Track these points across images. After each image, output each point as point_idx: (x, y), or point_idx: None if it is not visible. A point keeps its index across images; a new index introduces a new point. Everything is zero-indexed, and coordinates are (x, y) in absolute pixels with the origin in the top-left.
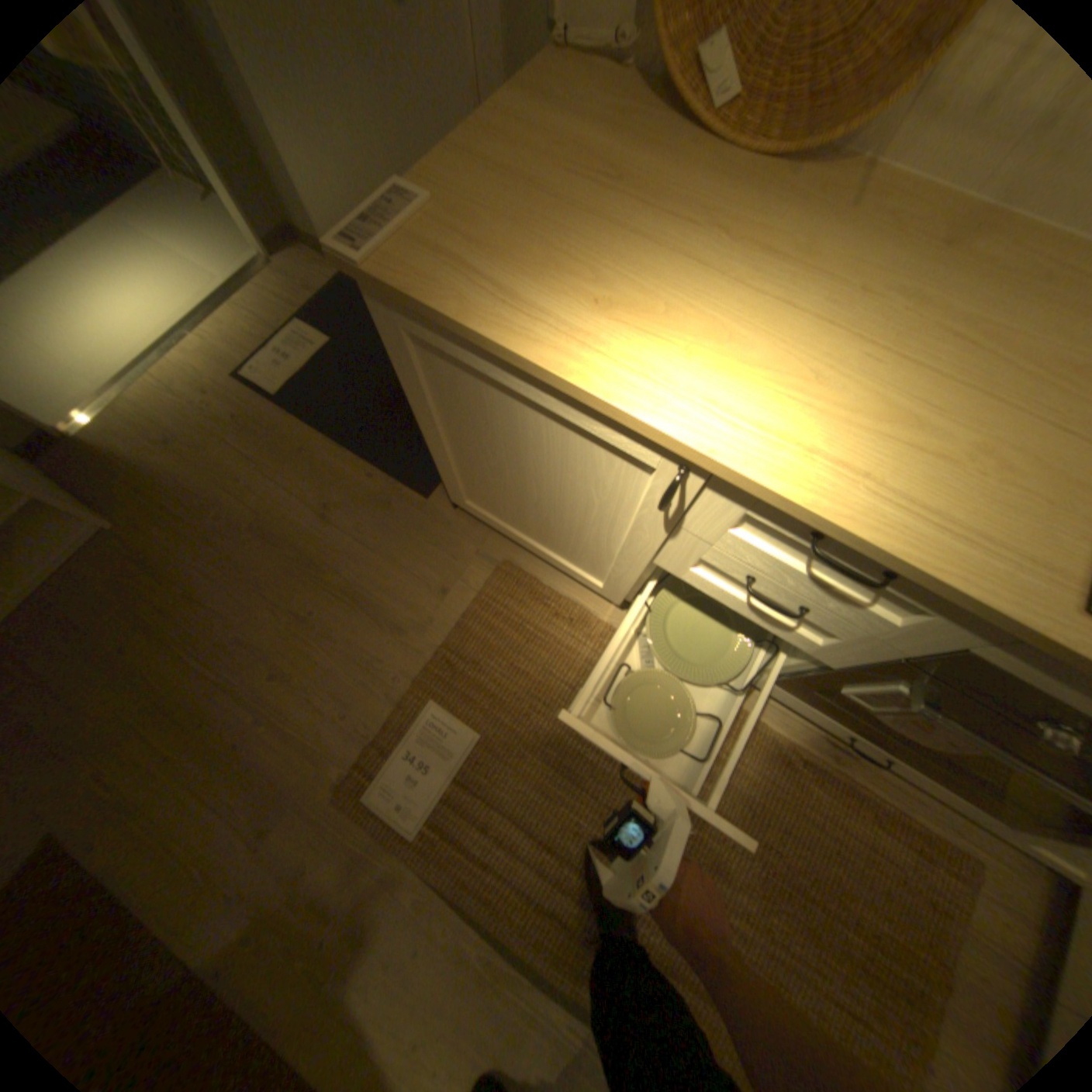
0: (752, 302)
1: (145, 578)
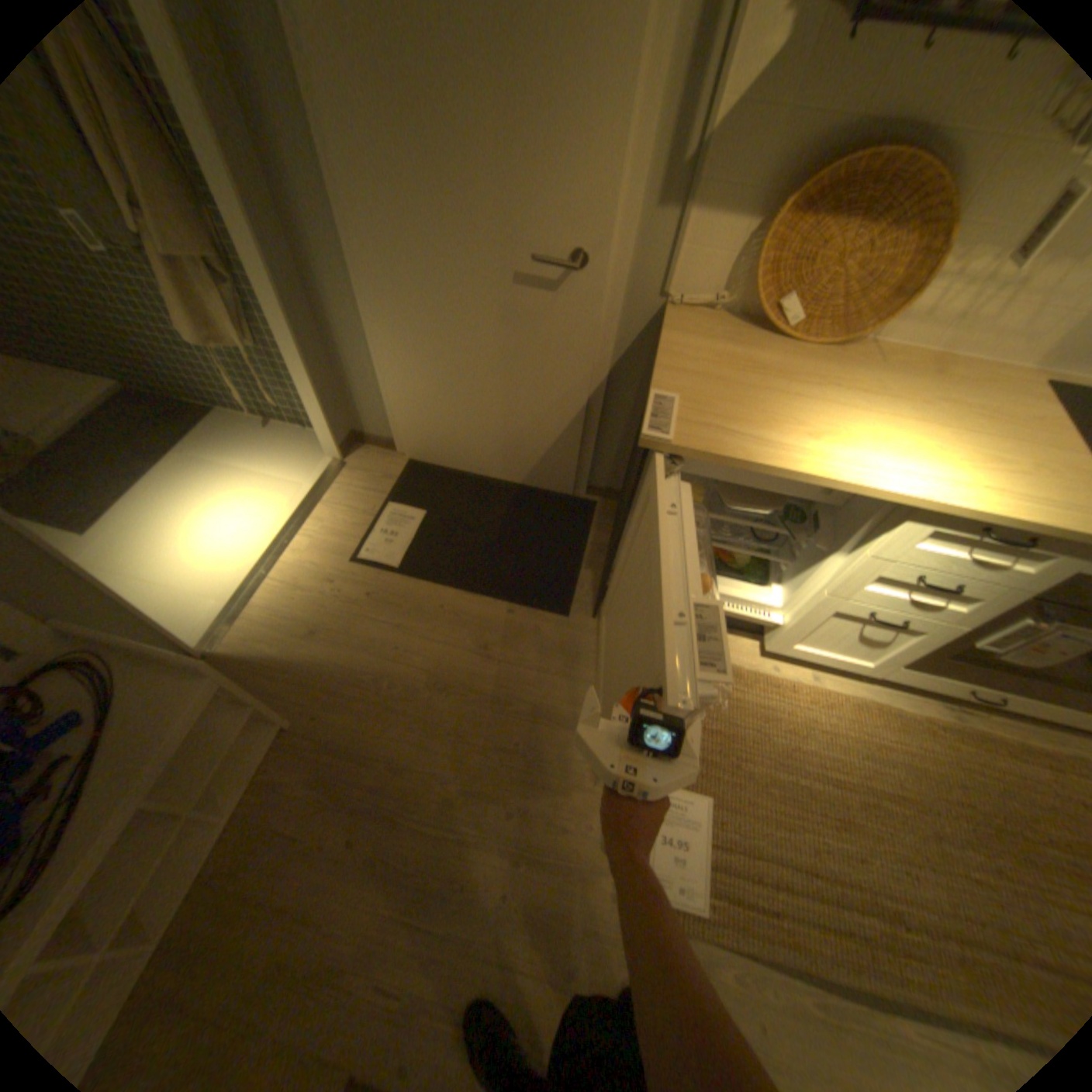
0: (881, 420)
1: (344, 765)
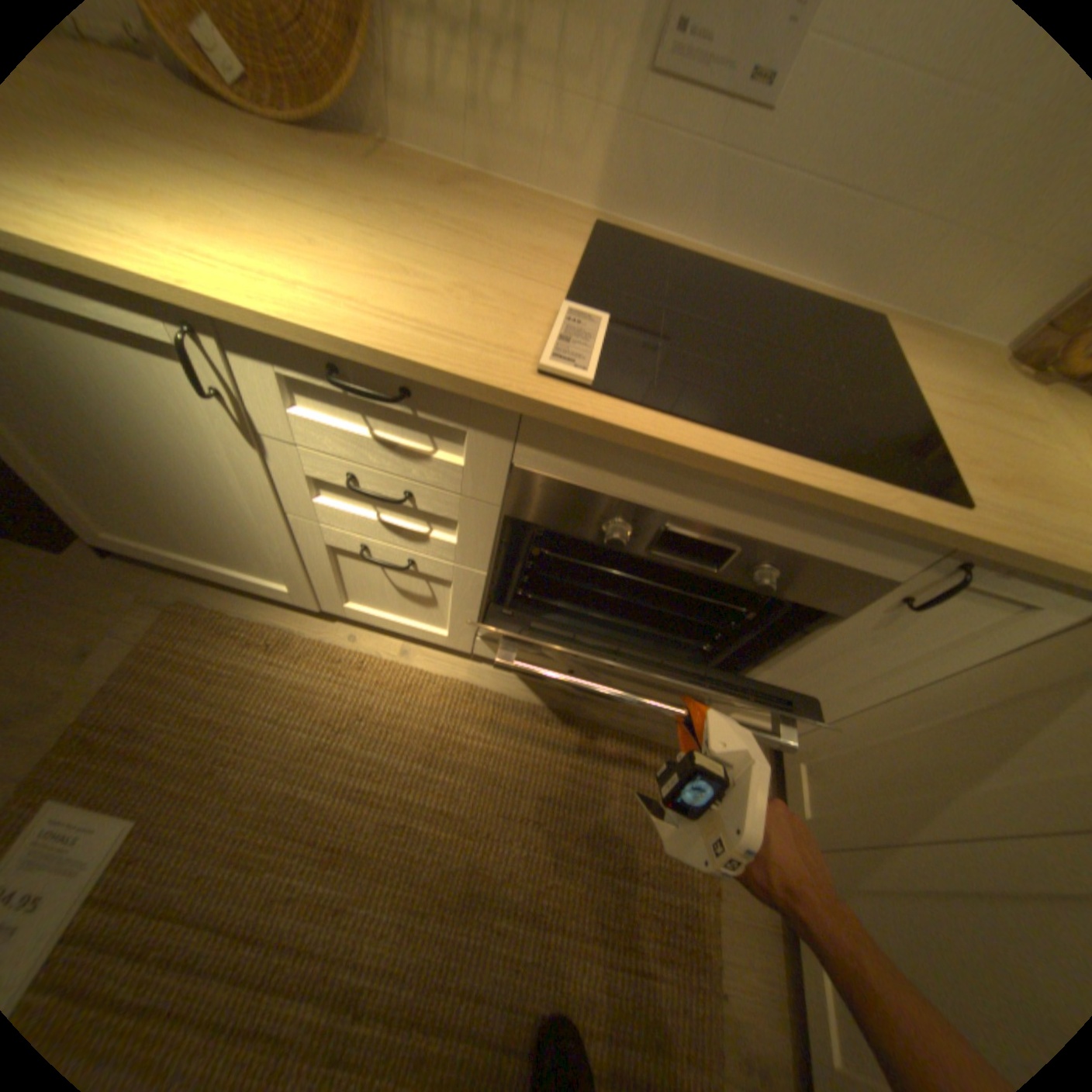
0: (246, 195)
1: None
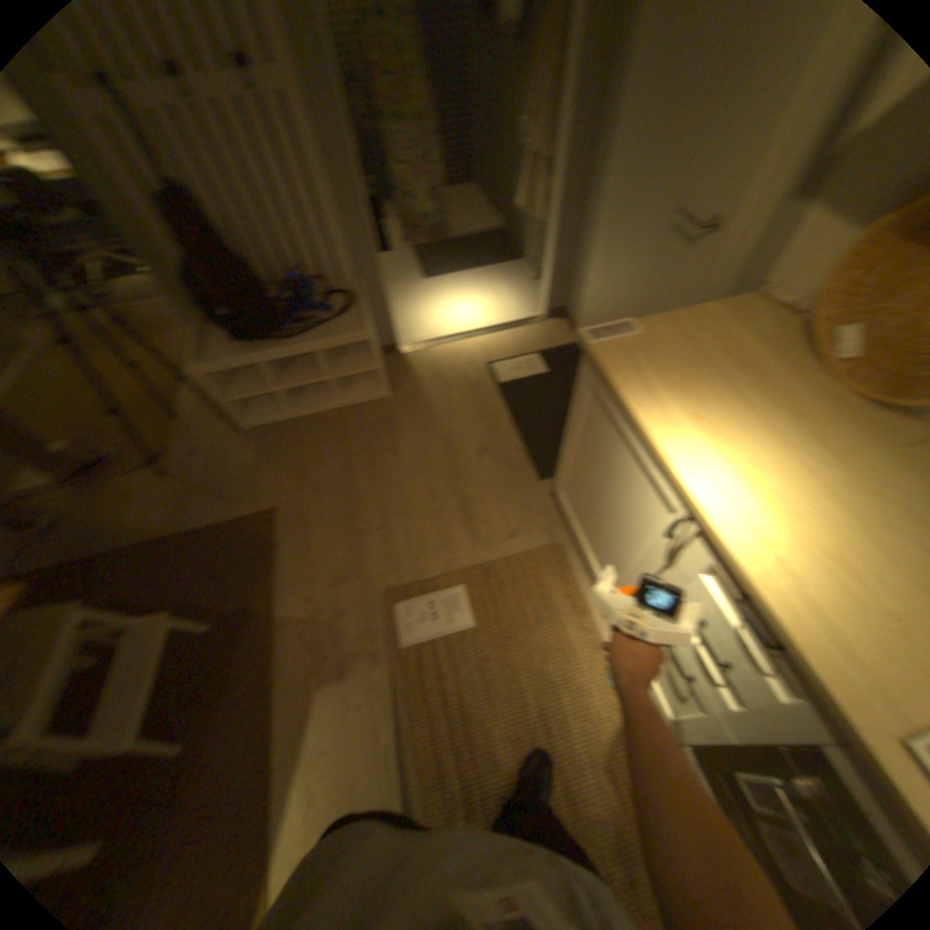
0: (783, 459)
1: (381, 431)
